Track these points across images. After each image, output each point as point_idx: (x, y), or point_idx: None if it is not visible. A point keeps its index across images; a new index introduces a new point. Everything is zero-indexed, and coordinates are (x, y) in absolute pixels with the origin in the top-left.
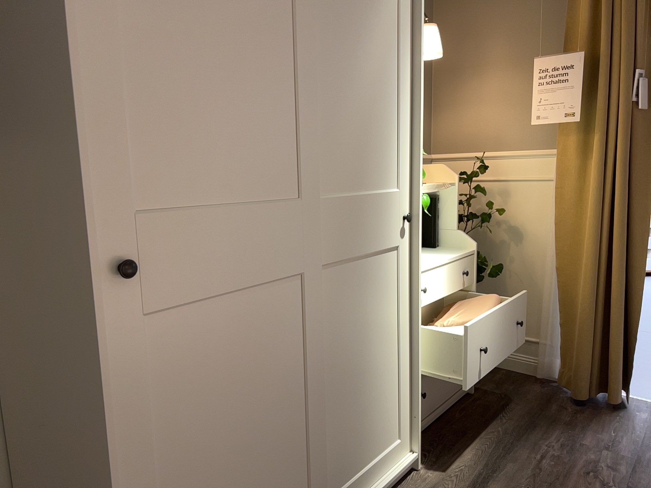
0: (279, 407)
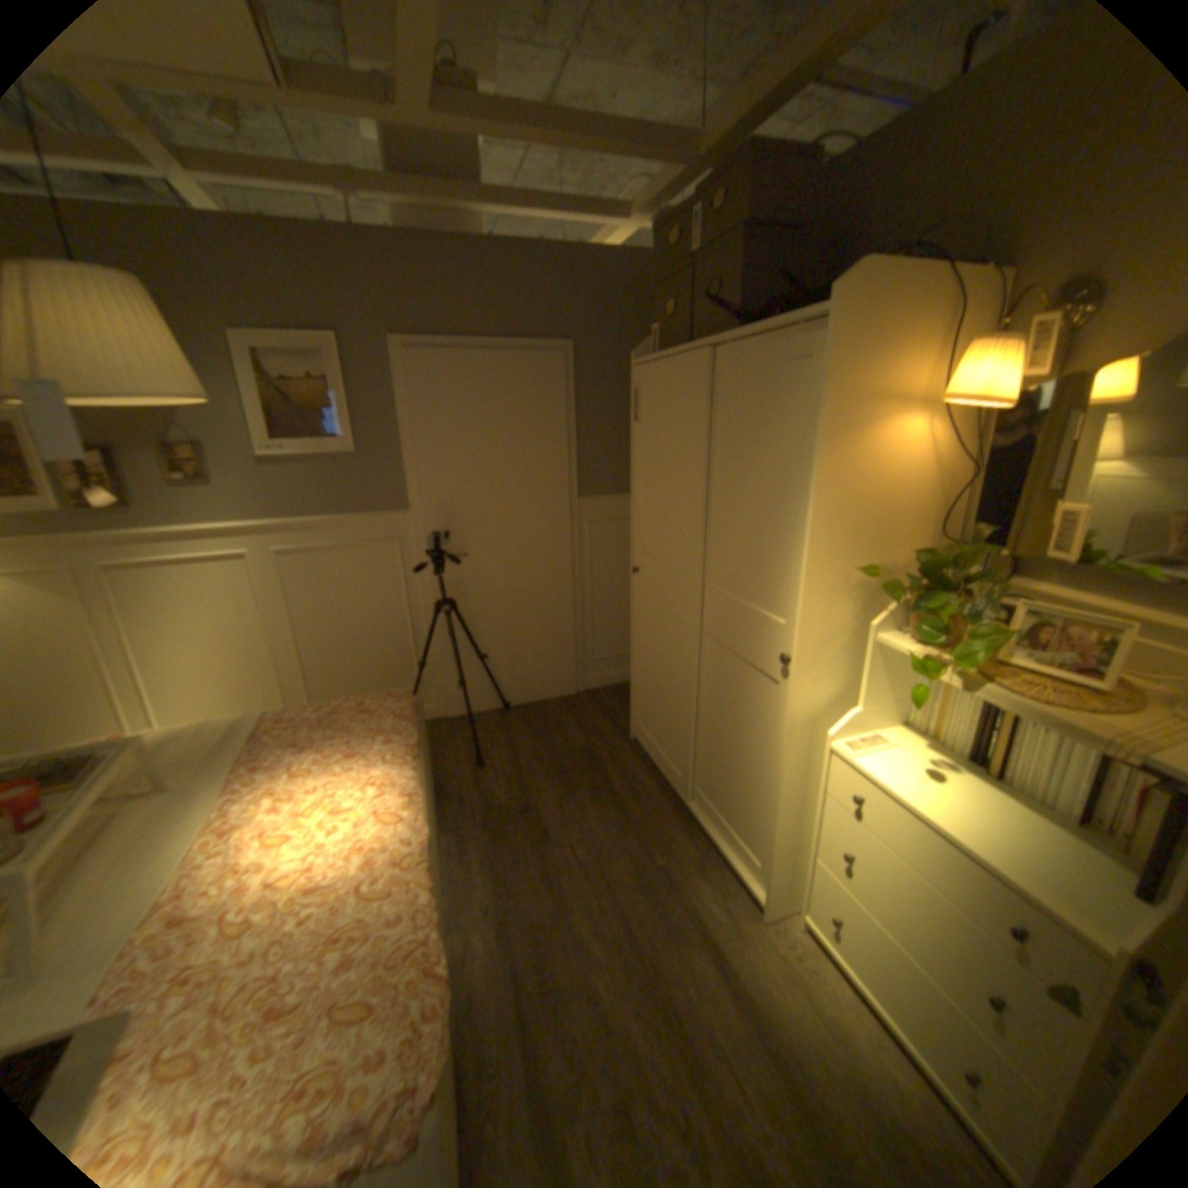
0: (670, 687)
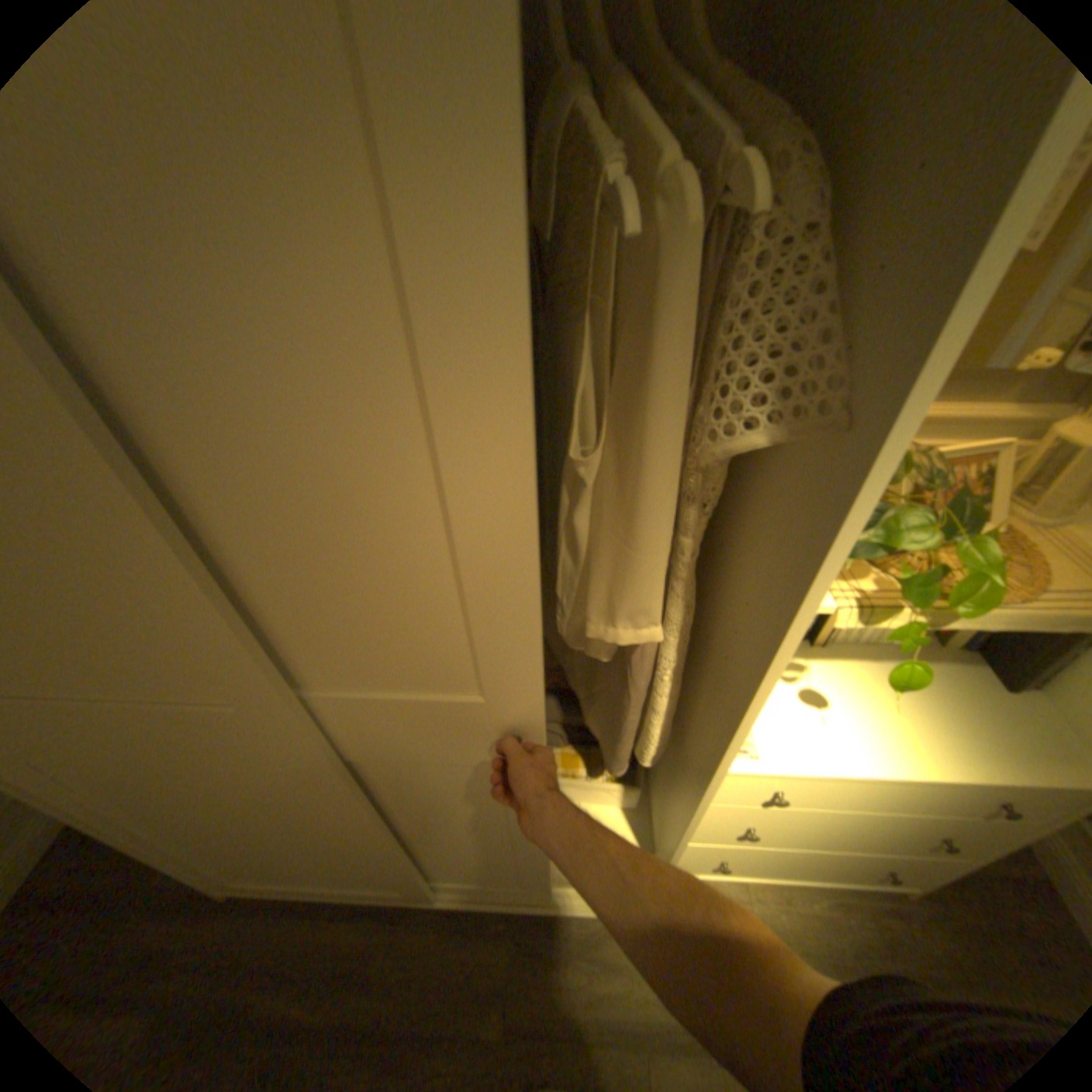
0: (300, 842)
